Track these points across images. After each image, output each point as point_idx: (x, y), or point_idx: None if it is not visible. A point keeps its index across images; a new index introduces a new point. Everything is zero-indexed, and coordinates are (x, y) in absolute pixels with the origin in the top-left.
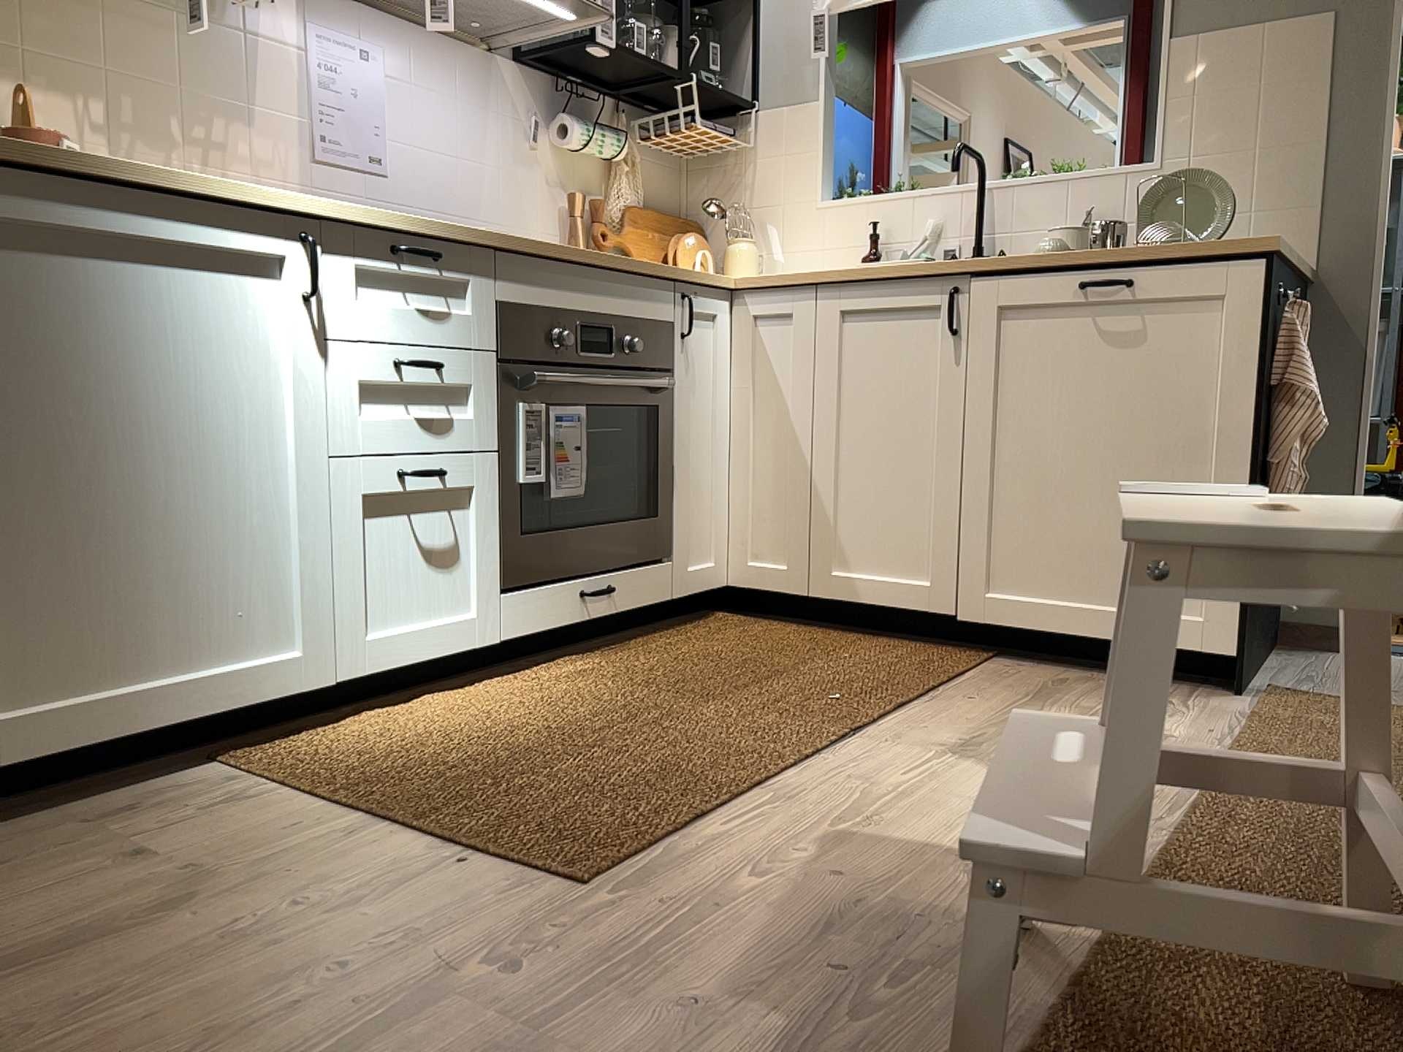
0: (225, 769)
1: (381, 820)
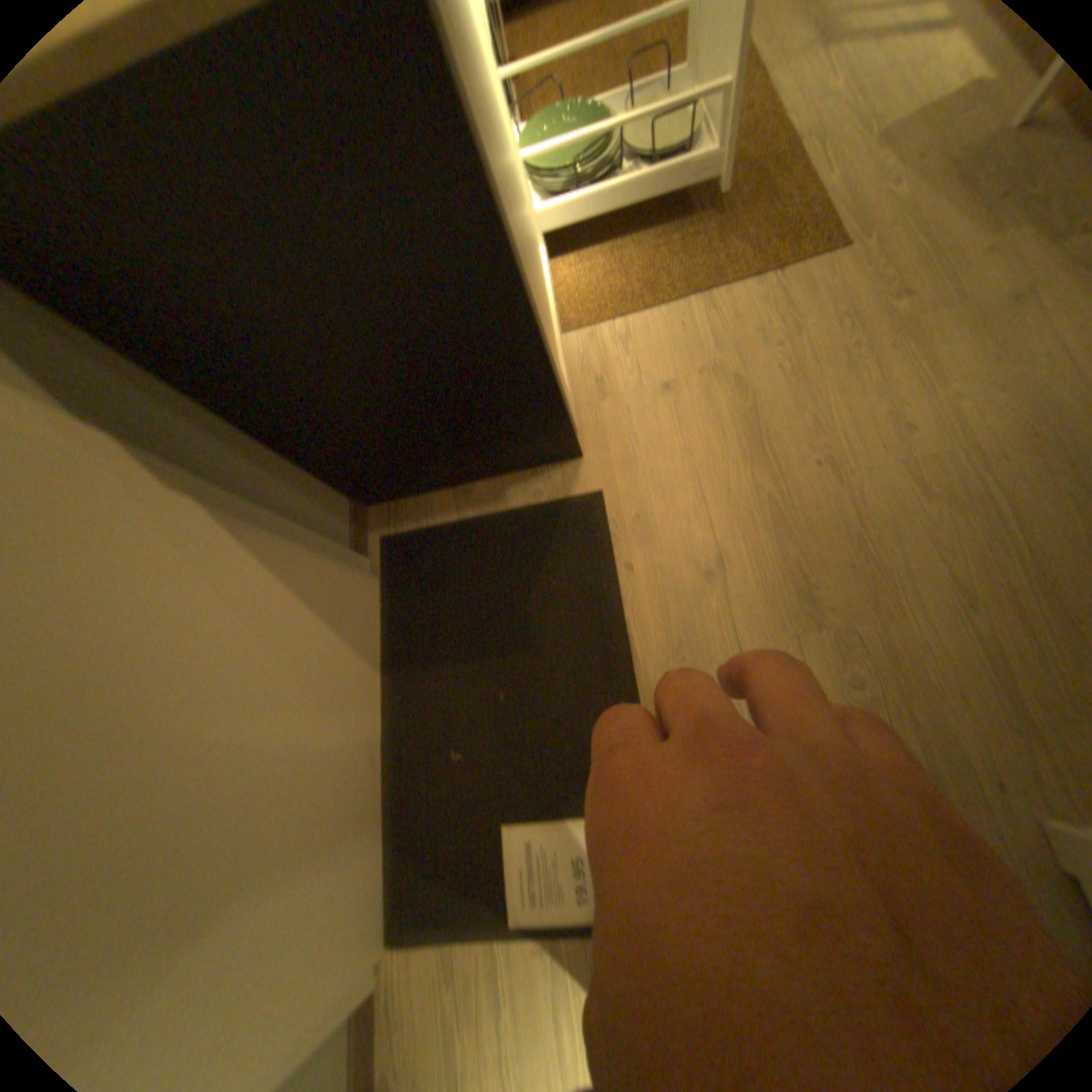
0: (580, 333)
1: (716, 290)
